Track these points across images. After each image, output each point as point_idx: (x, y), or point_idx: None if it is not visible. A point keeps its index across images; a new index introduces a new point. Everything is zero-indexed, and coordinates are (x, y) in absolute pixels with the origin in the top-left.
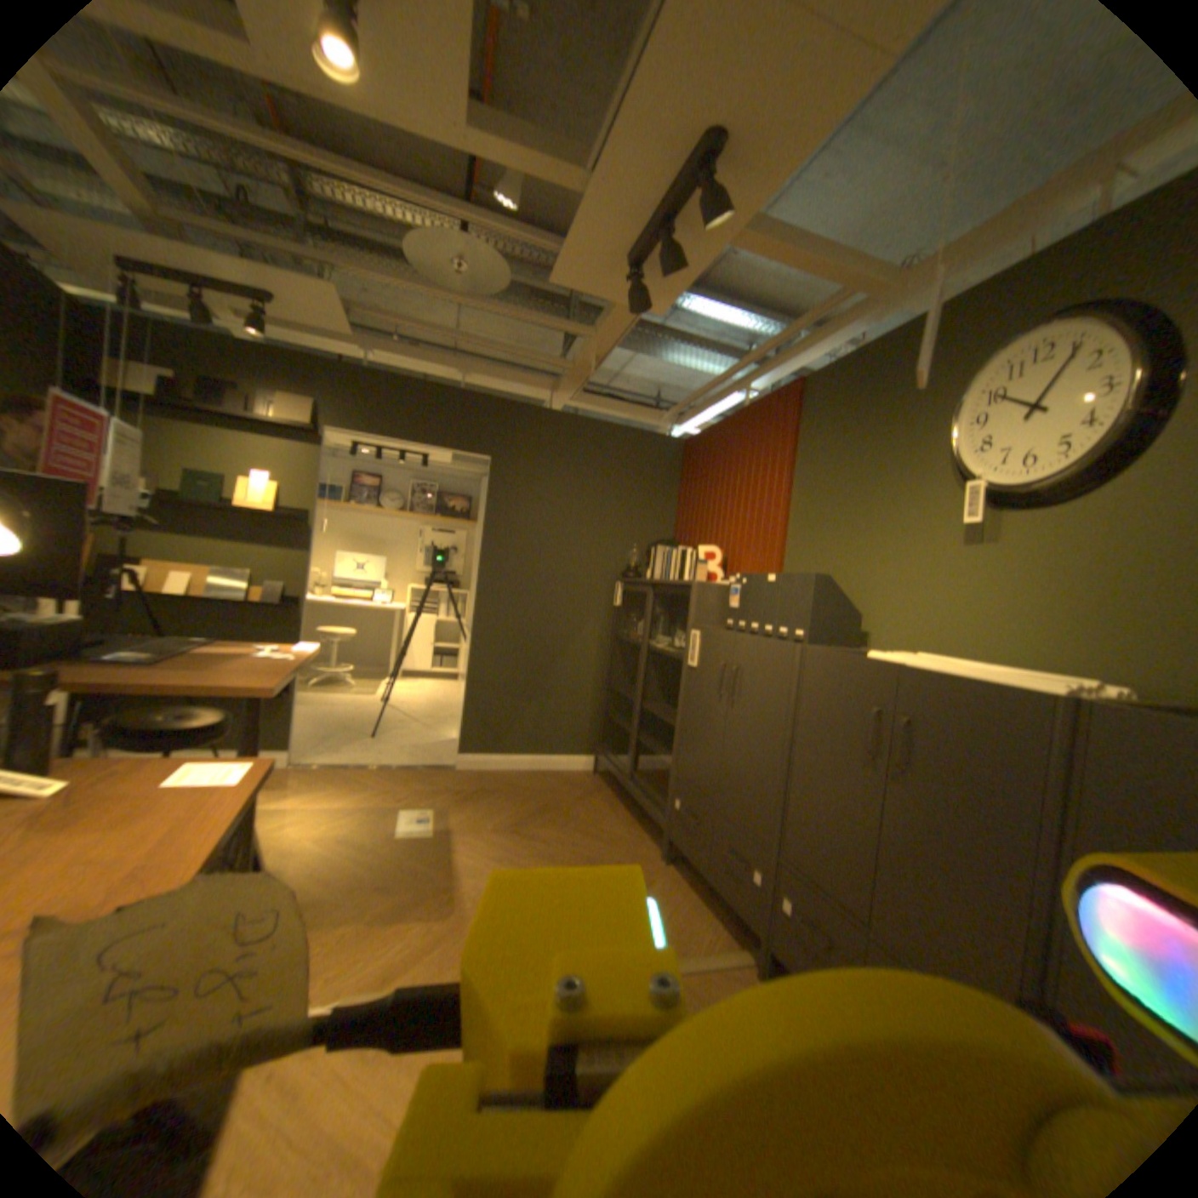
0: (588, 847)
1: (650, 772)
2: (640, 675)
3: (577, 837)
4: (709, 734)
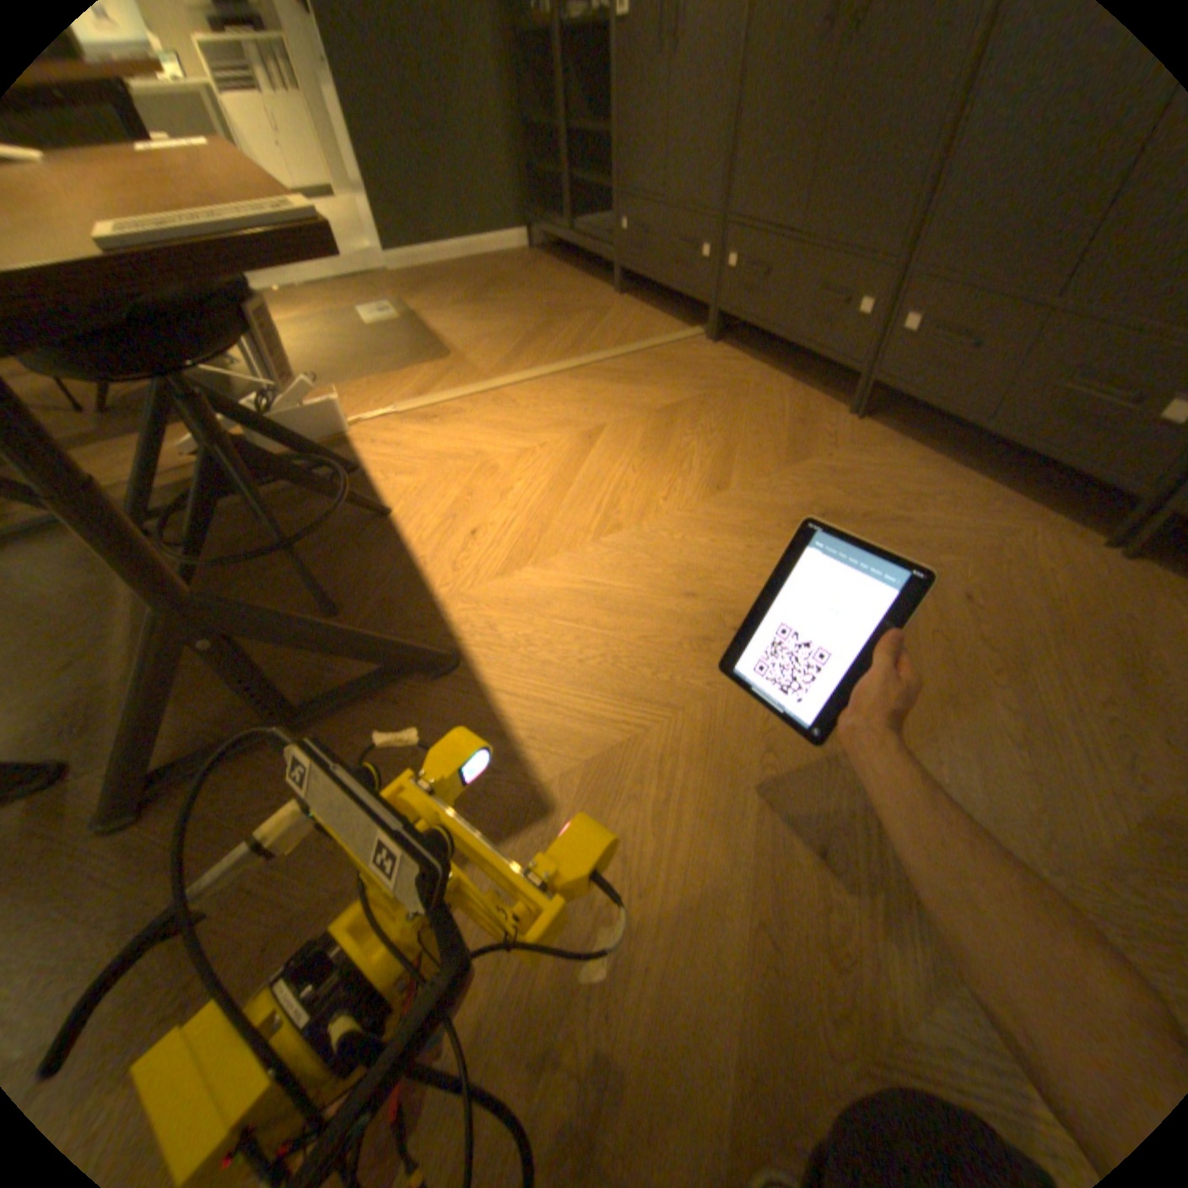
0: (548, 300)
1: (590, 225)
2: (557, 91)
3: (535, 296)
4: (651, 115)
